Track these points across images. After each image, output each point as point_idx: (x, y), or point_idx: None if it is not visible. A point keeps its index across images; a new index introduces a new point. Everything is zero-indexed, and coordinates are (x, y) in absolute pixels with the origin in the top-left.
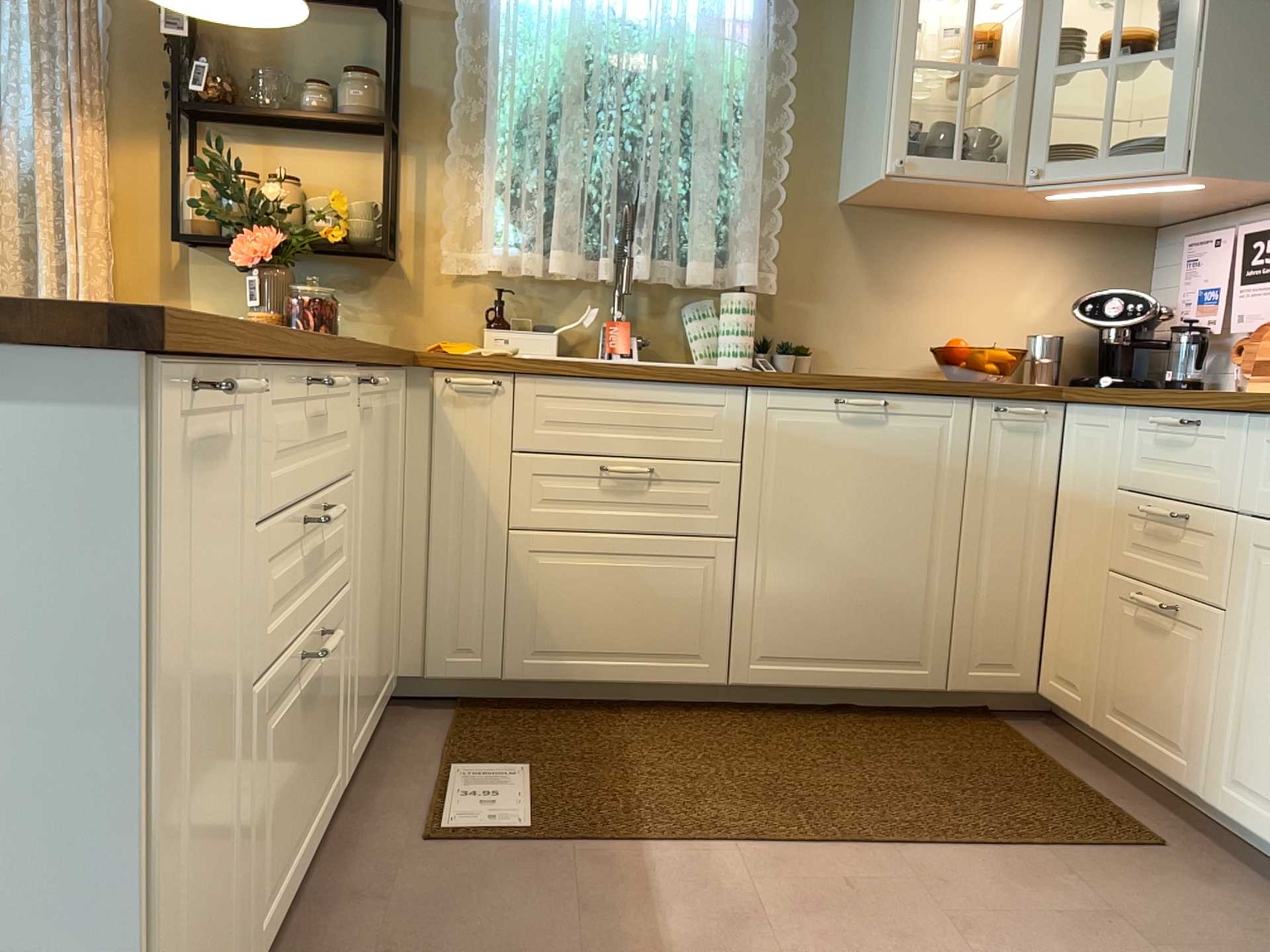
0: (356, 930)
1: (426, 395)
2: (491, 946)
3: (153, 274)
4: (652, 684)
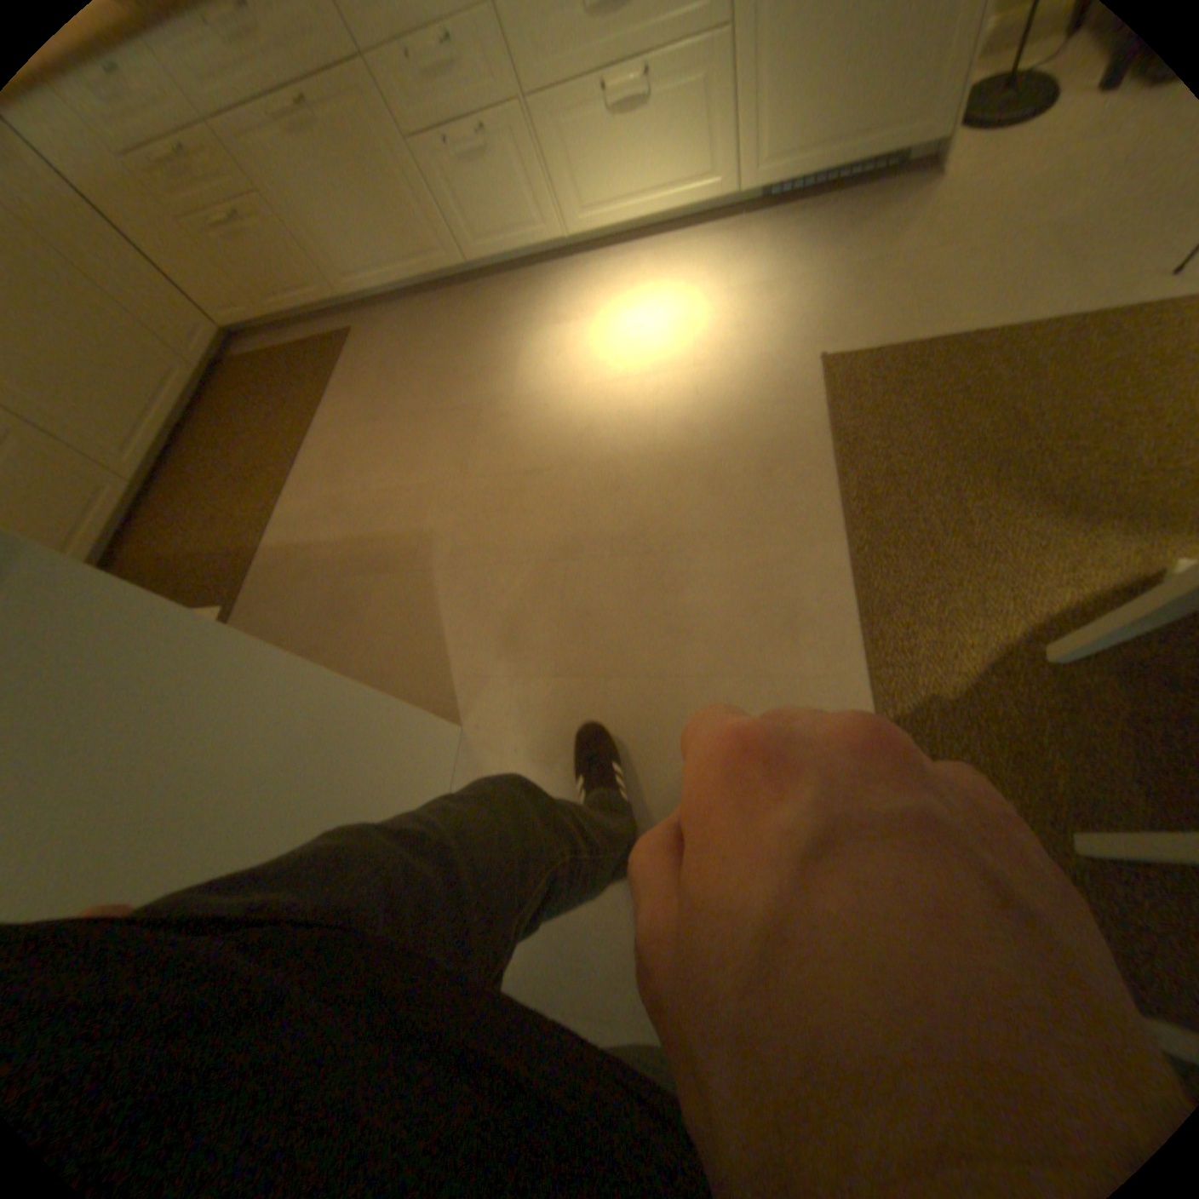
0: None
1: None
2: (308, 617)
3: None
4: (104, 528)
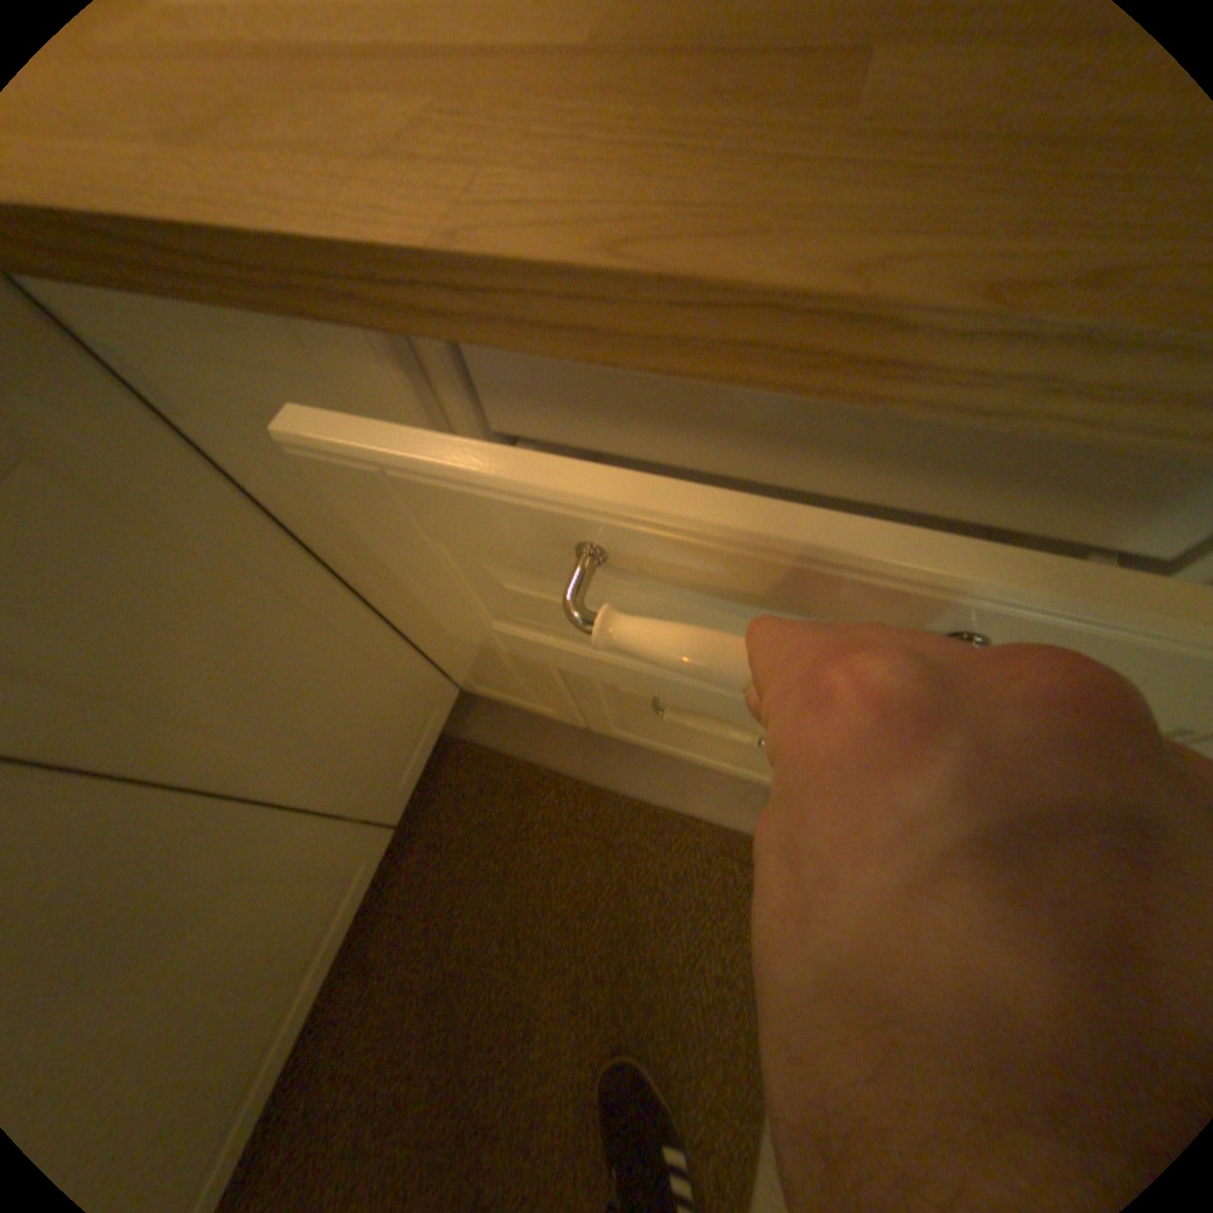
0: None
1: None
2: None
3: None
4: None
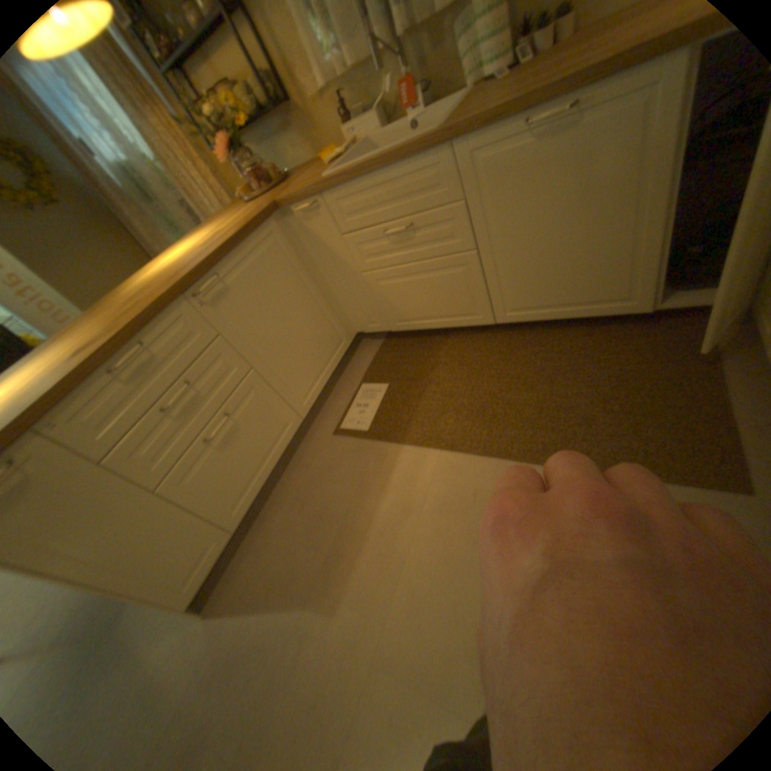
0: (298, 480)
1: (296, 219)
2: (327, 499)
3: (224, 164)
4: (455, 326)
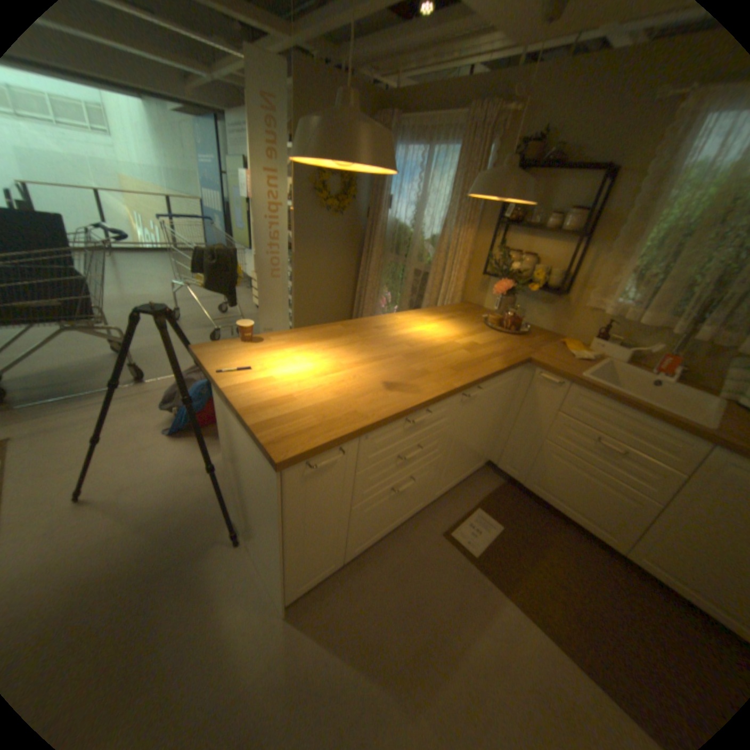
0: (402, 554)
1: (533, 374)
2: (426, 595)
3: (477, 281)
4: (587, 529)
